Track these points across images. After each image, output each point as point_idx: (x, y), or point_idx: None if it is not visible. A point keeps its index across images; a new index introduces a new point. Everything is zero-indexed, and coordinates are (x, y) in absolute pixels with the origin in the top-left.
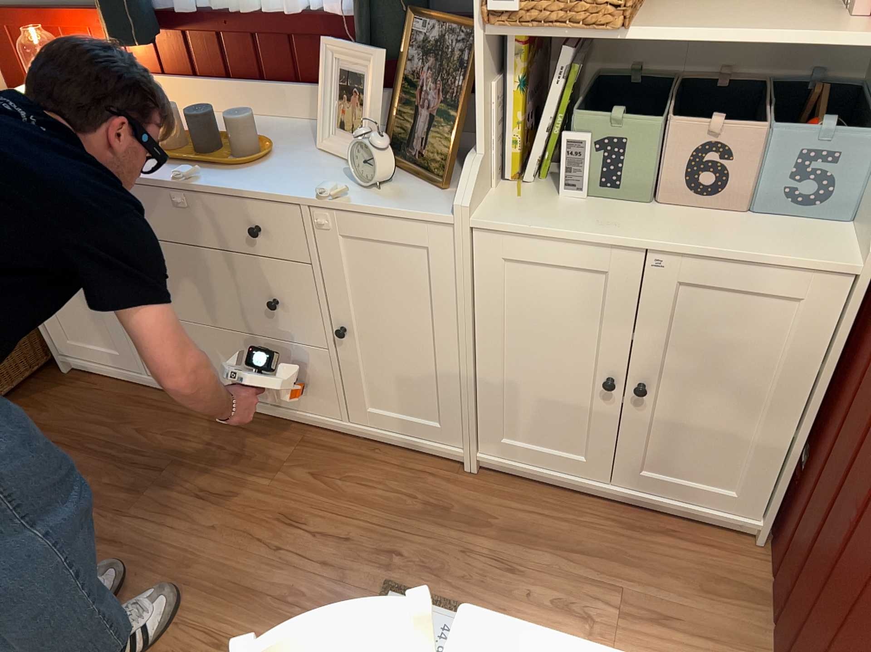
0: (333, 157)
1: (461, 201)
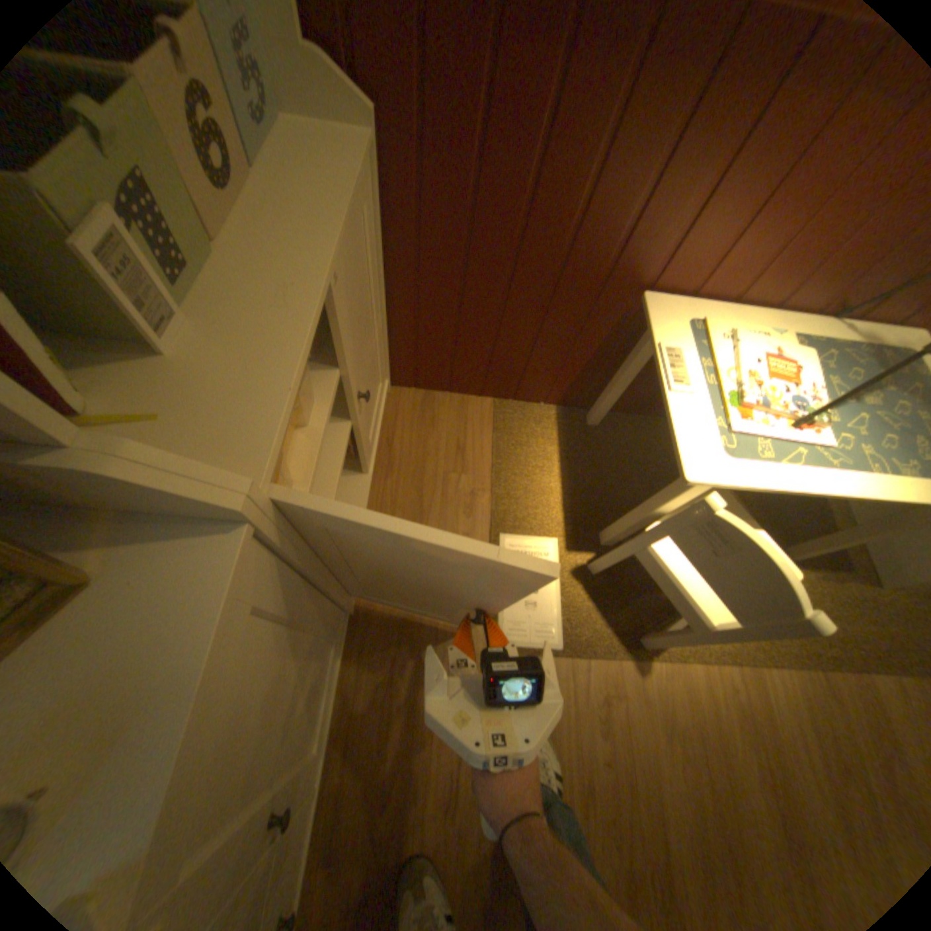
0: None
1: (222, 494)
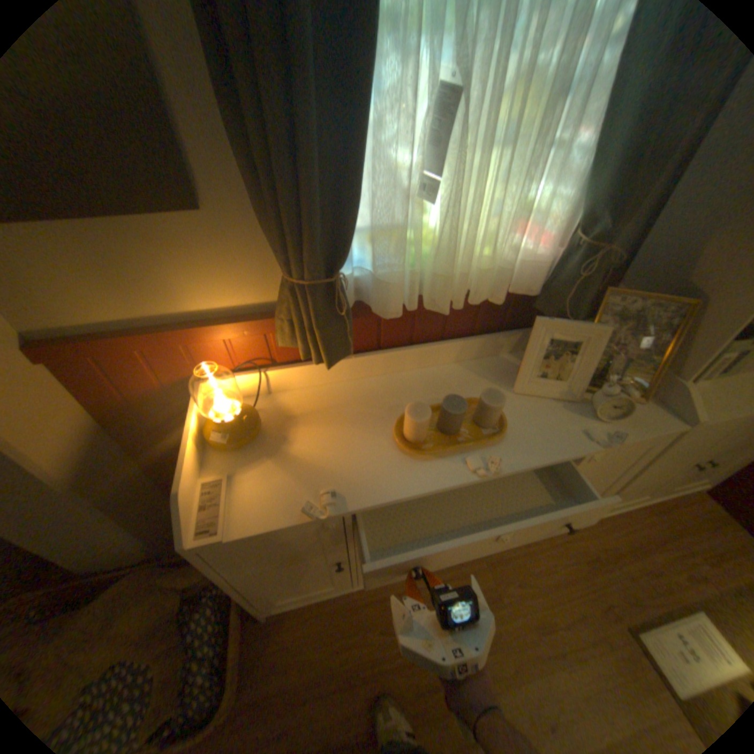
0: (530, 395)
1: (699, 416)
